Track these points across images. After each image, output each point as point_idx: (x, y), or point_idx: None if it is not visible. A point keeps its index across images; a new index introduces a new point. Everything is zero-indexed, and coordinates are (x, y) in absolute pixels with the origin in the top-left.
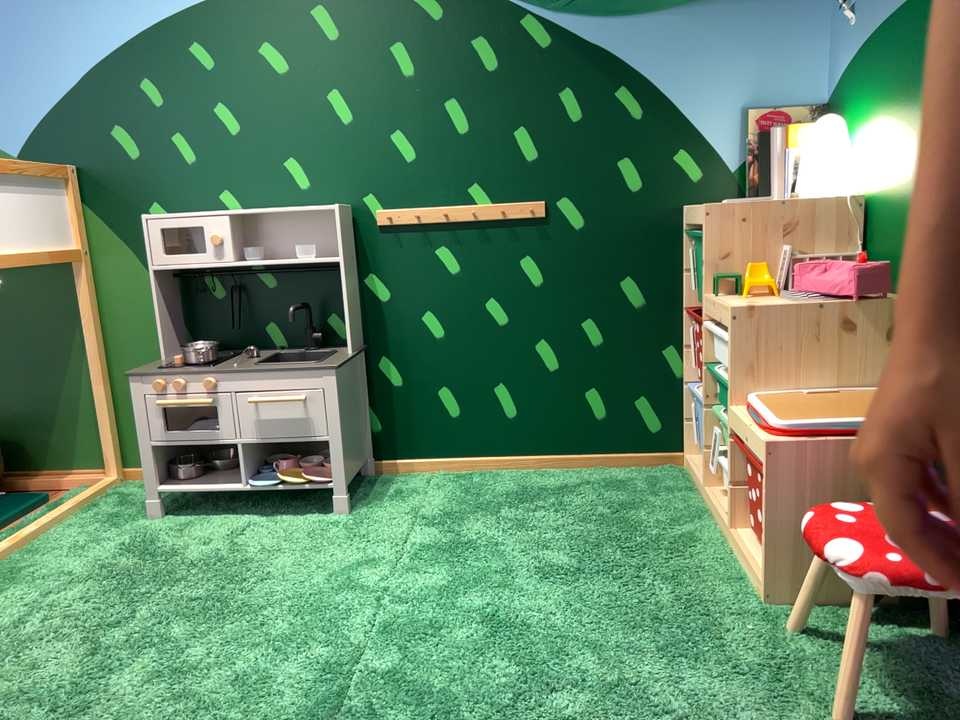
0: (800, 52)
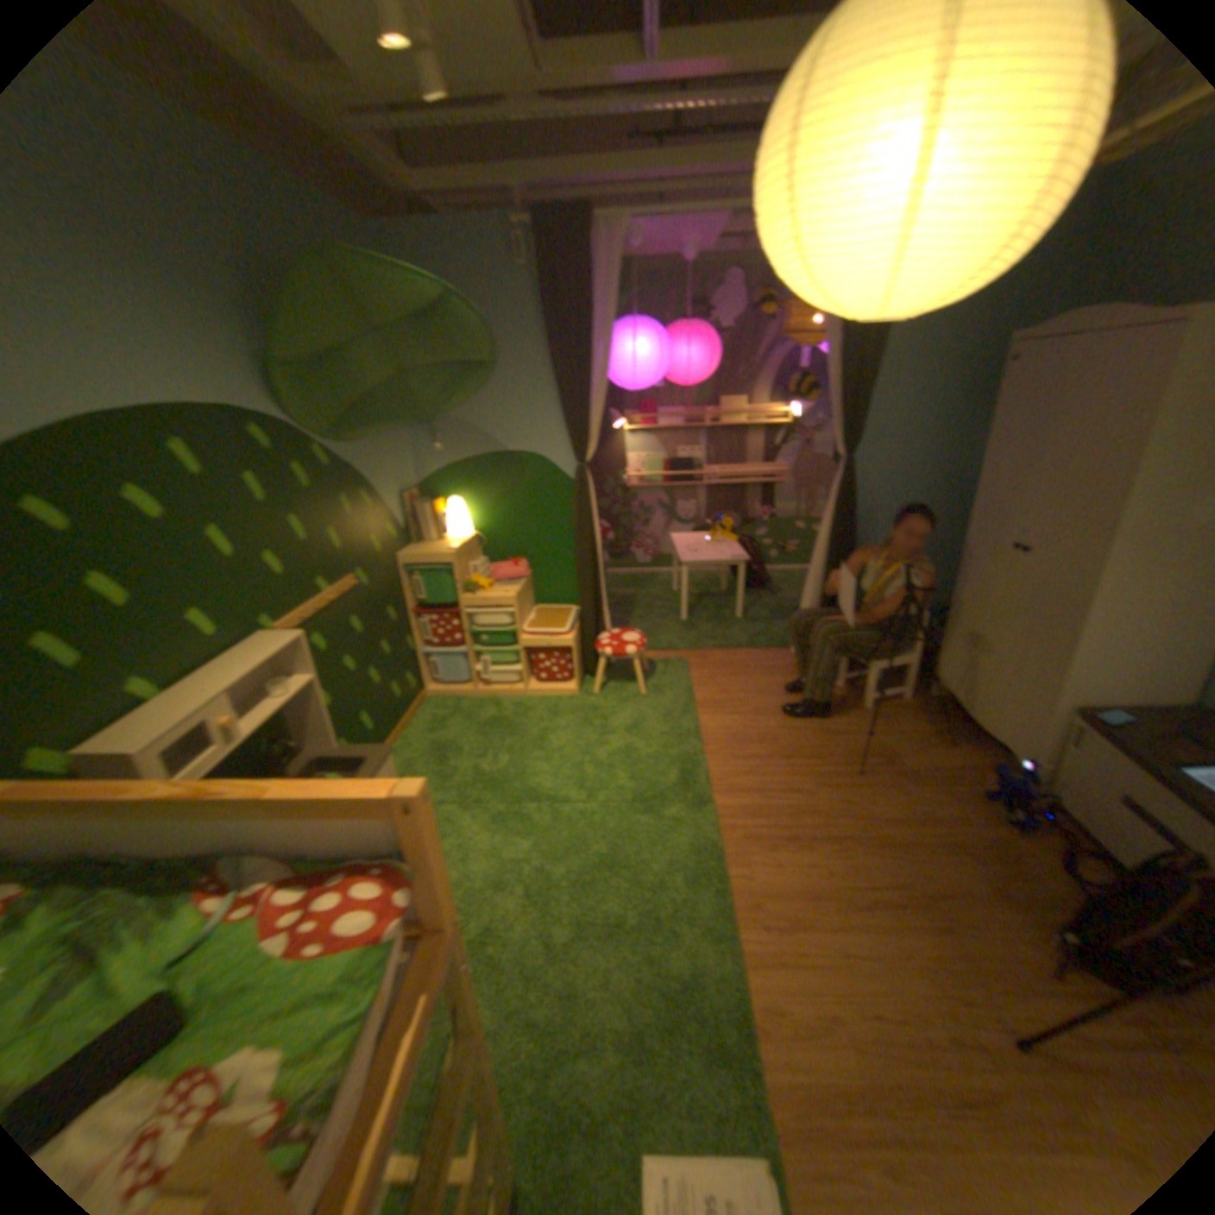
0: (404, 460)
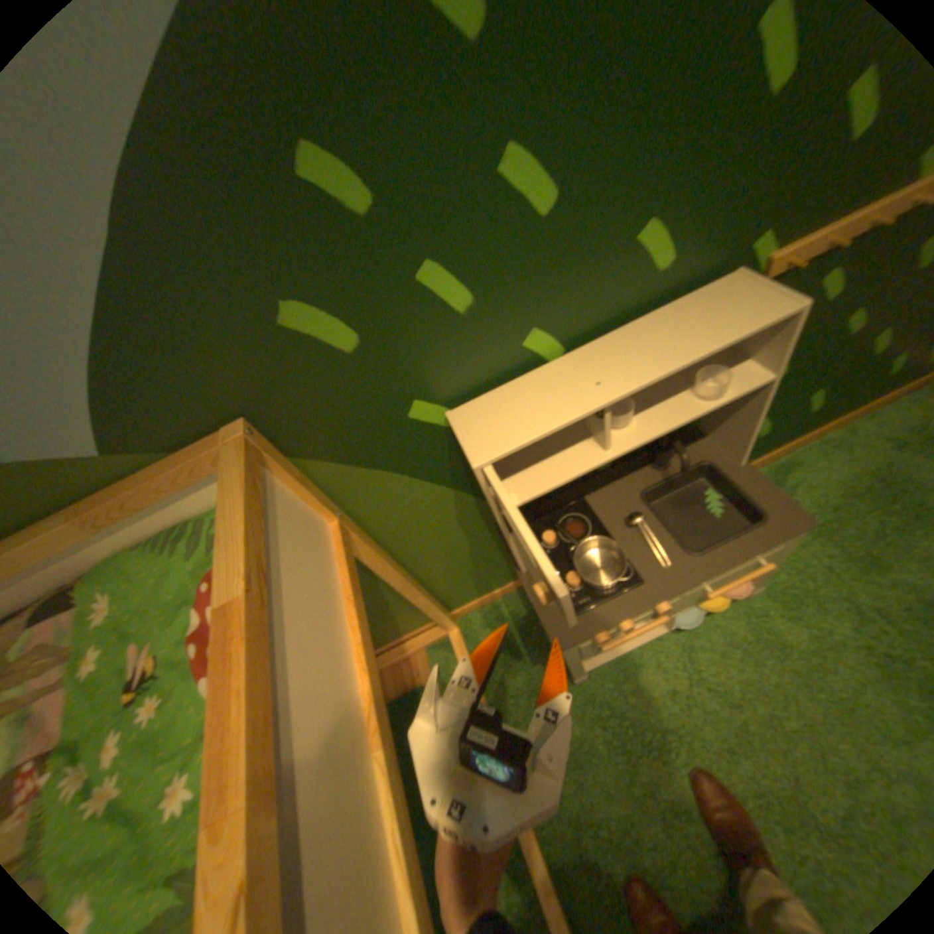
0: None
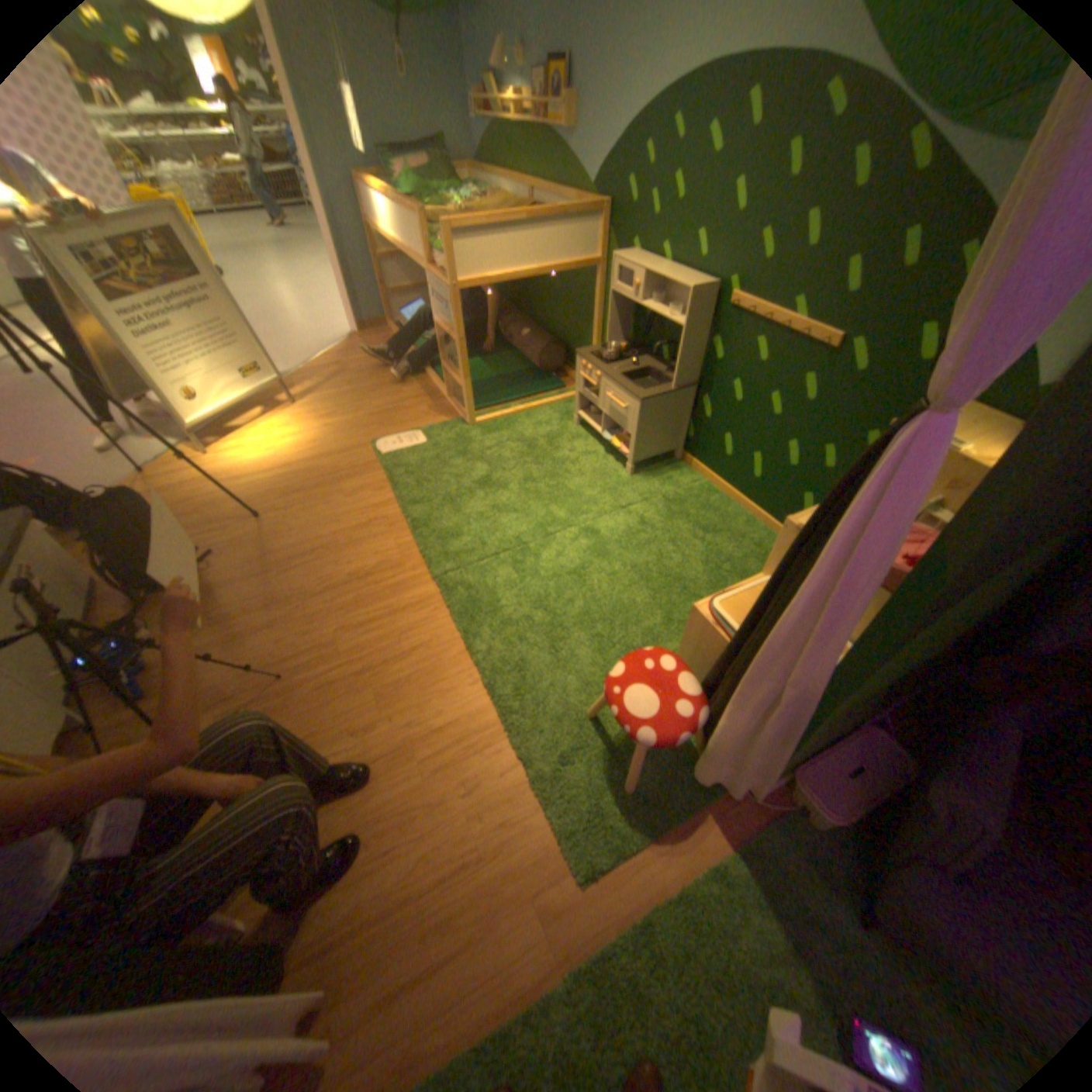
0: None
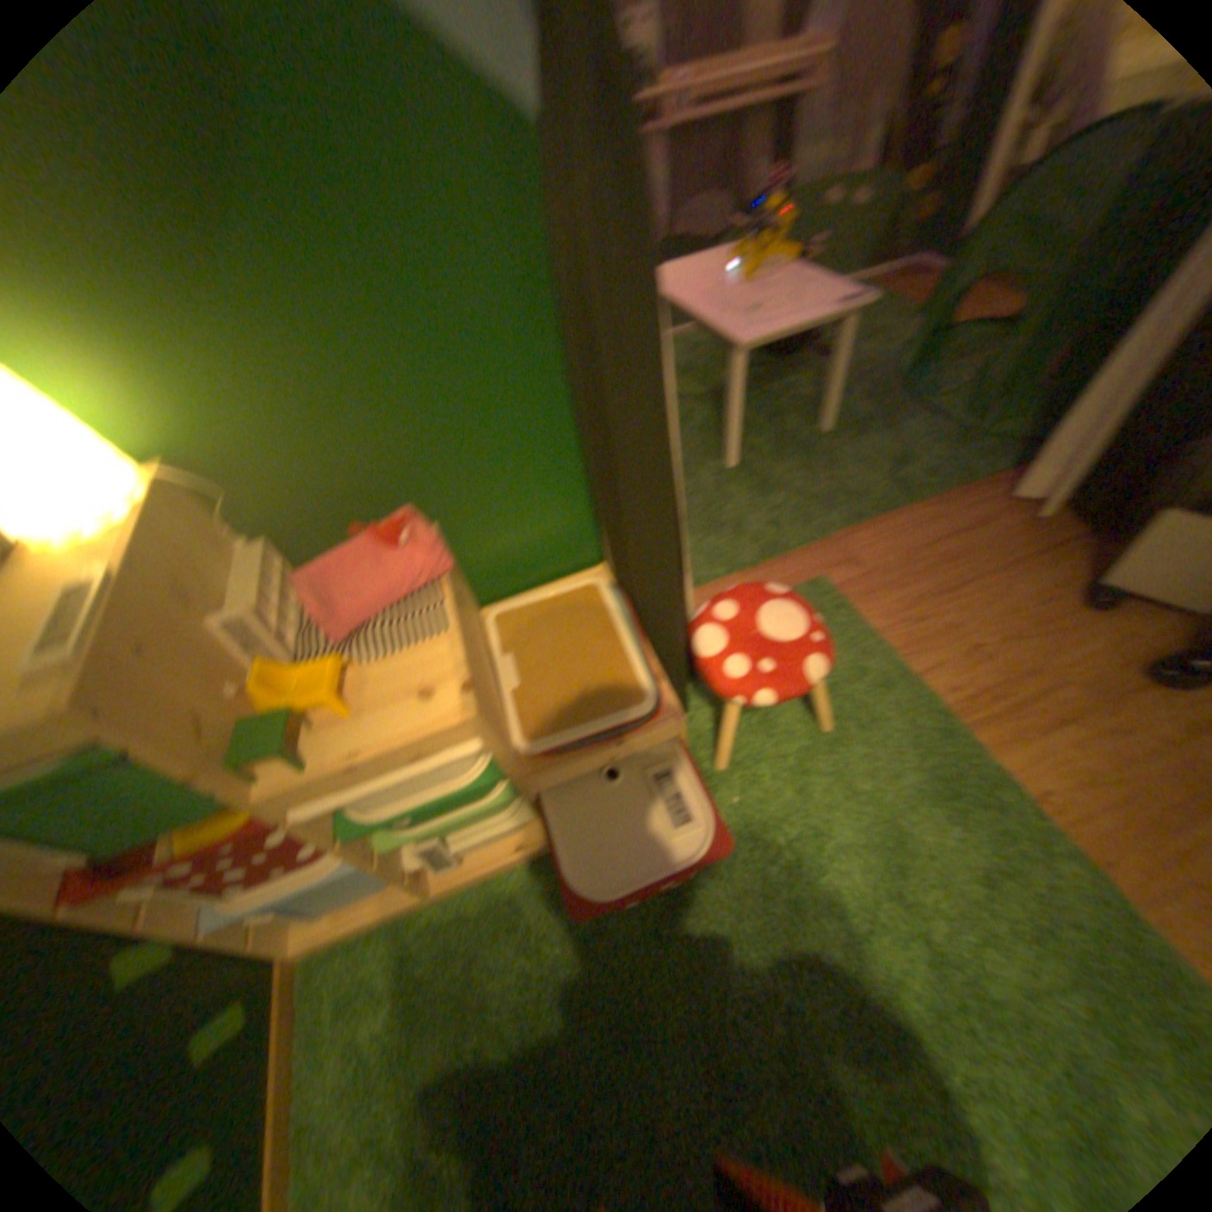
0: None
